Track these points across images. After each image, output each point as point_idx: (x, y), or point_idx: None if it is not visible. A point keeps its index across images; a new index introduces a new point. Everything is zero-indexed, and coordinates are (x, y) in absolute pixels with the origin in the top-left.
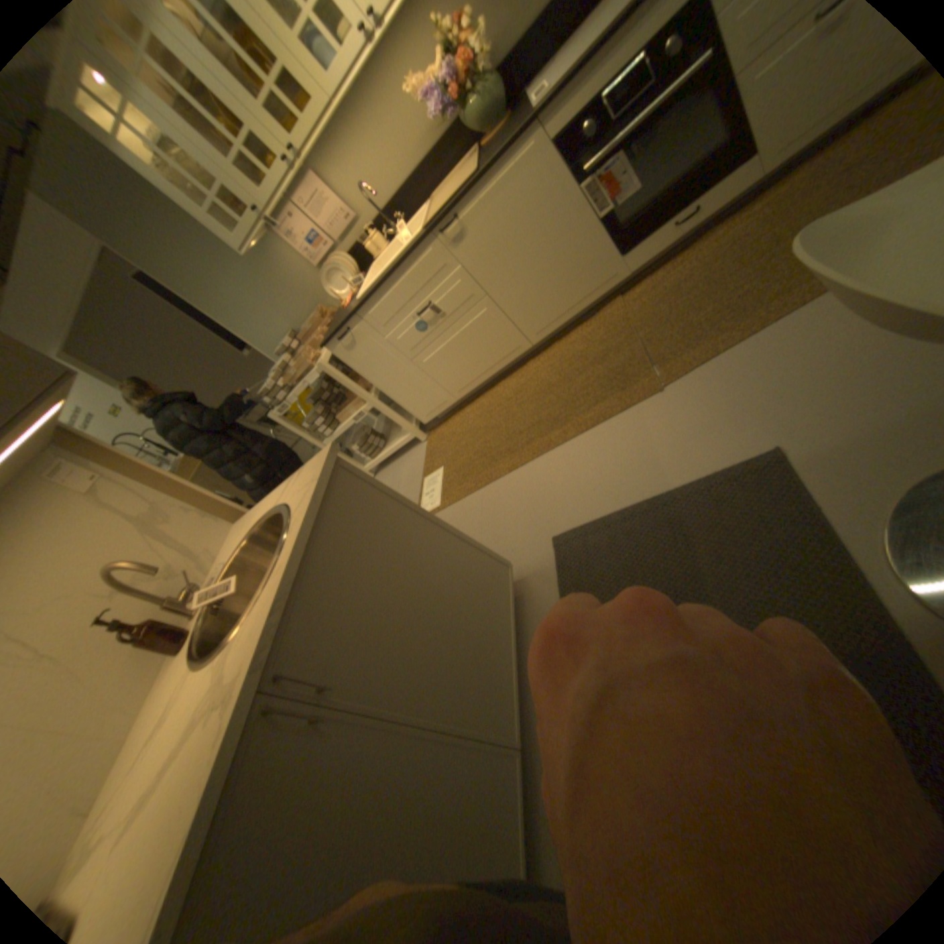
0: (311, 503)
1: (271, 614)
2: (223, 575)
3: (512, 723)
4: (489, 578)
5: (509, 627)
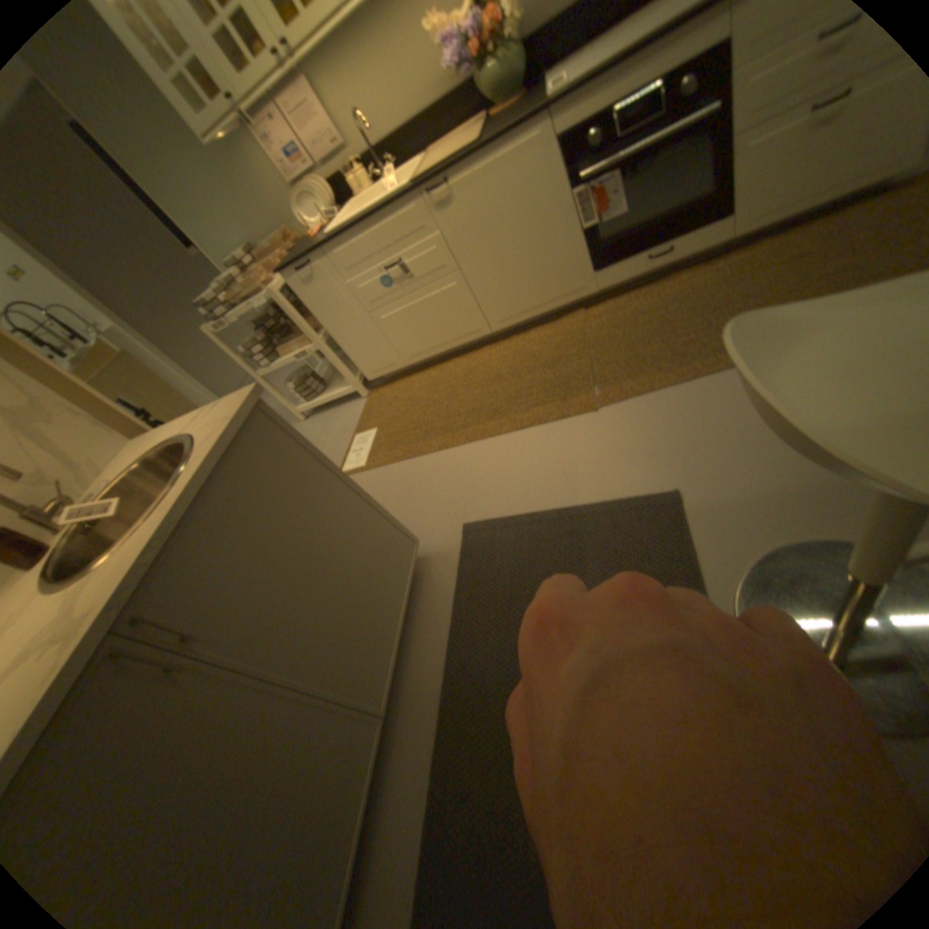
0: (219, 442)
1: (144, 553)
2: (103, 494)
3: (381, 693)
4: (393, 551)
5: (401, 601)
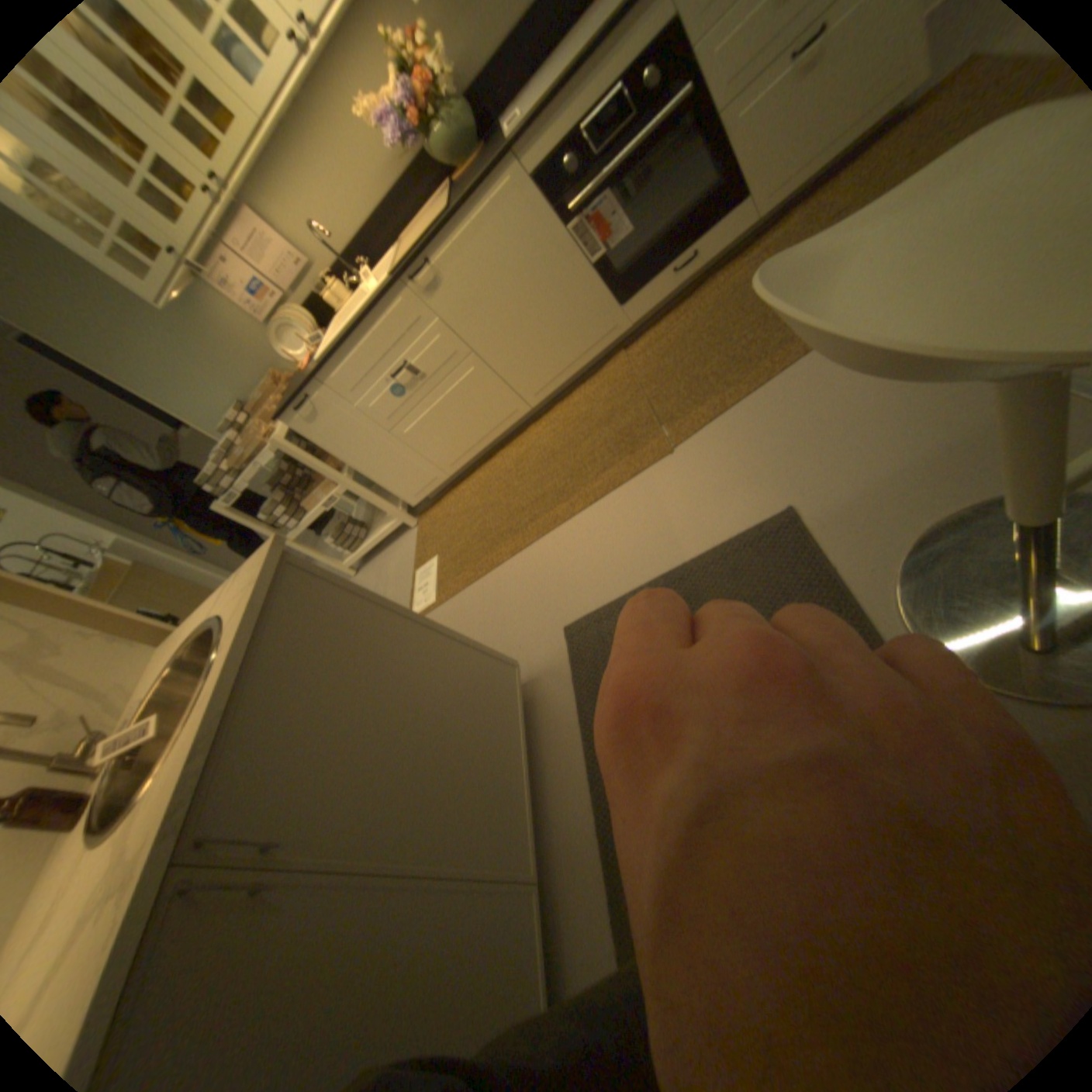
0: (247, 610)
1: (189, 757)
2: (137, 714)
3: (525, 851)
4: (490, 682)
5: (517, 737)
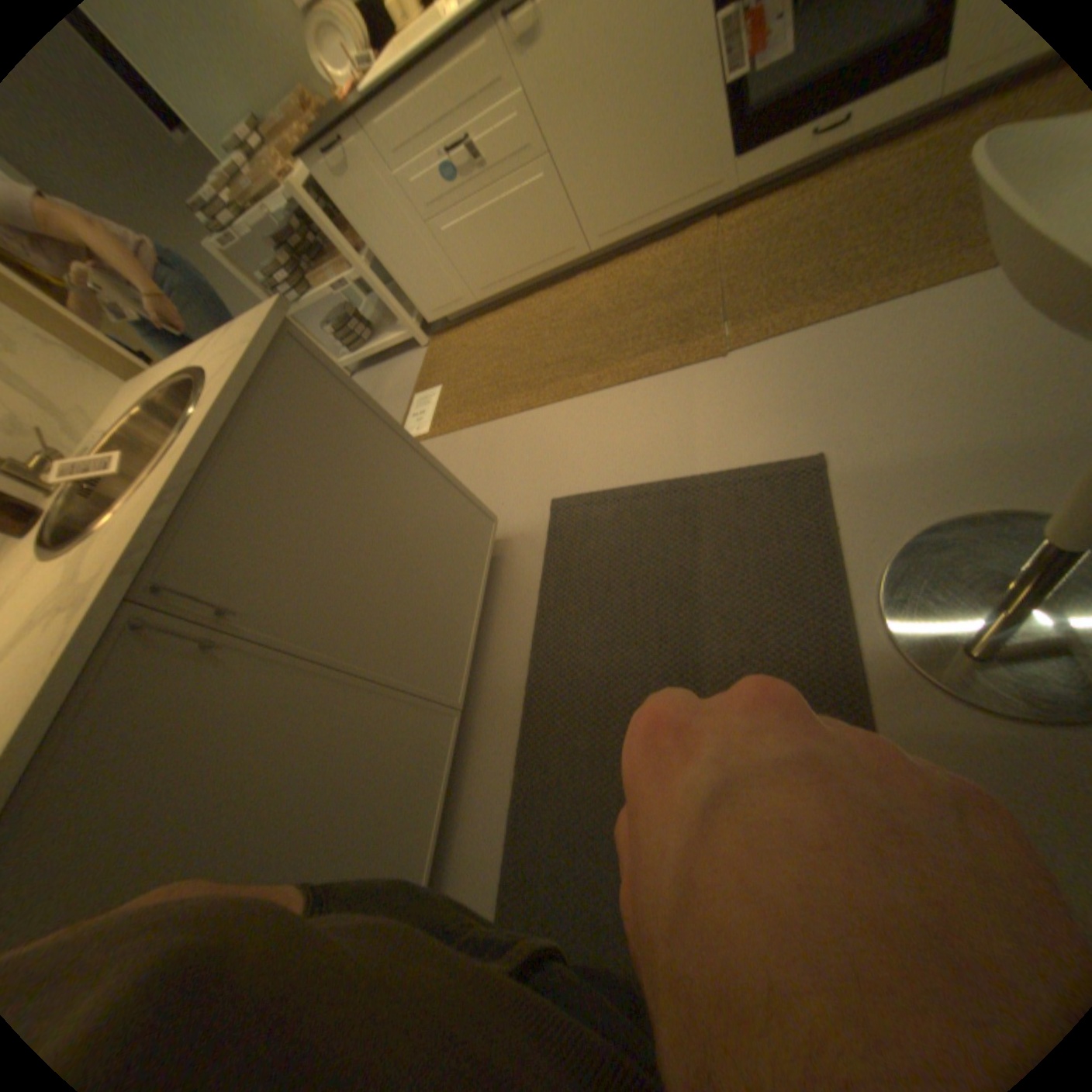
0: (235, 372)
1: (154, 507)
2: (98, 447)
3: (458, 683)
4: (467, 529)
5: (478, 587)
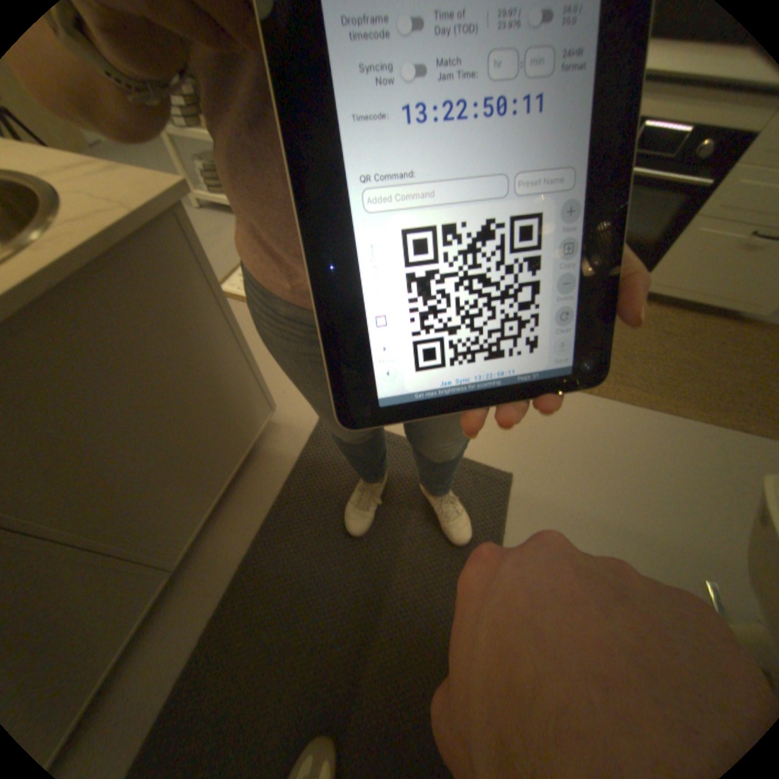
0: (99, 236)
1: None
2: None
3: (182, 548)
4: (249, 415)
5: (236, 463)
